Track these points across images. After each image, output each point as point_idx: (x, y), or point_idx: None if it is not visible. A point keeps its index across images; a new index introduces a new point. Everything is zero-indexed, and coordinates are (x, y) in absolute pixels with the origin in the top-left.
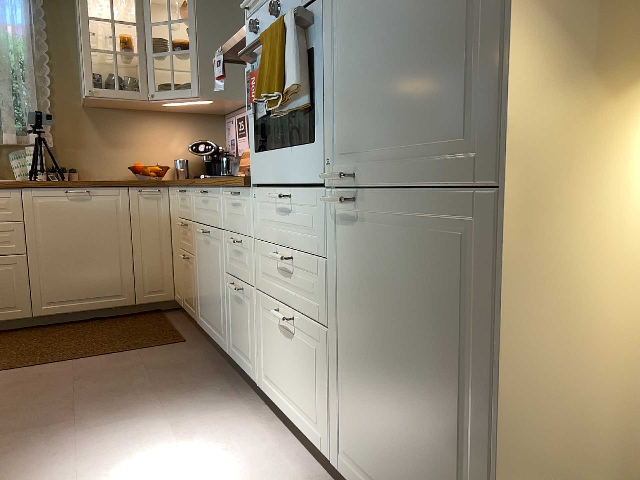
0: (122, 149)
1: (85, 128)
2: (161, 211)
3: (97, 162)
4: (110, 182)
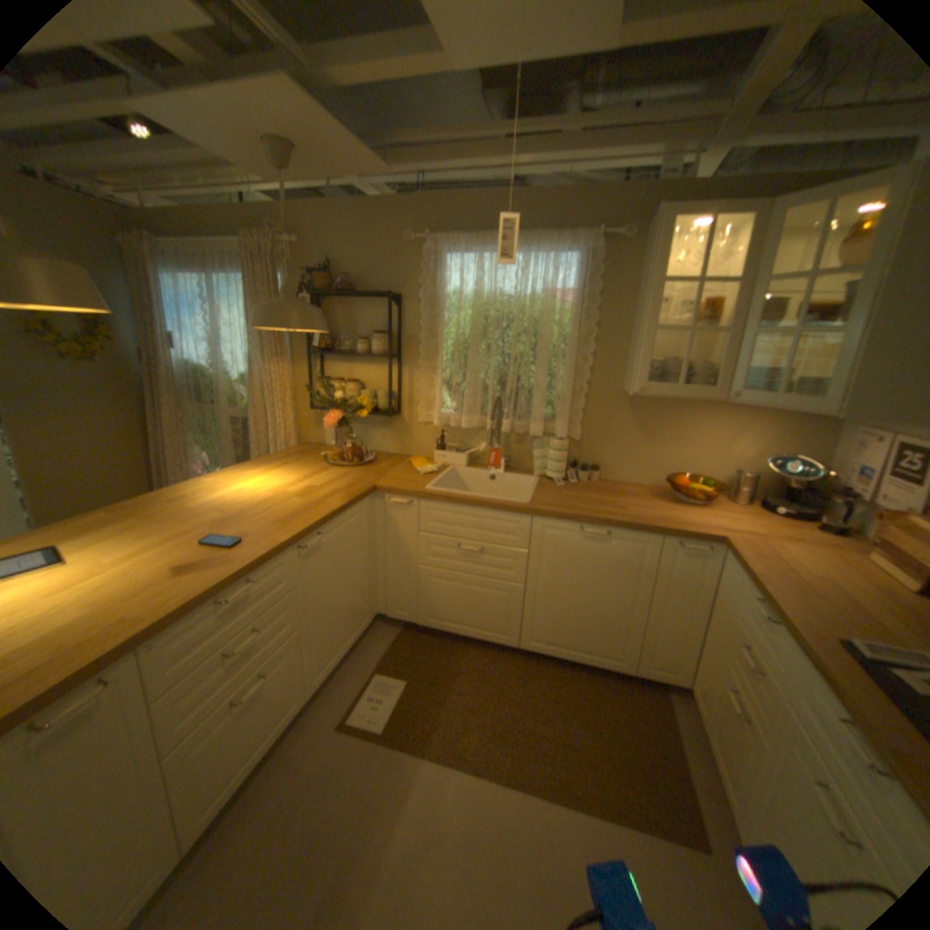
0: (663, 447)
1: (621, 417)
2: (707, 577)
3: (626, 460)
4: (642, 528)
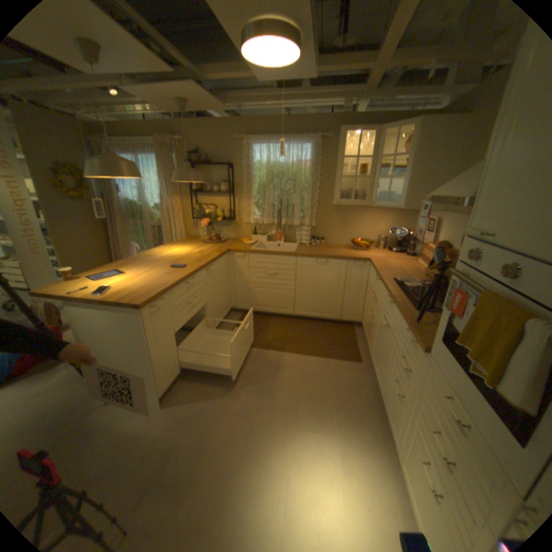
0: (350, 228)
1: (332, 216)
2: (364, 275)
3: (335, 234)
4: (339, 258)
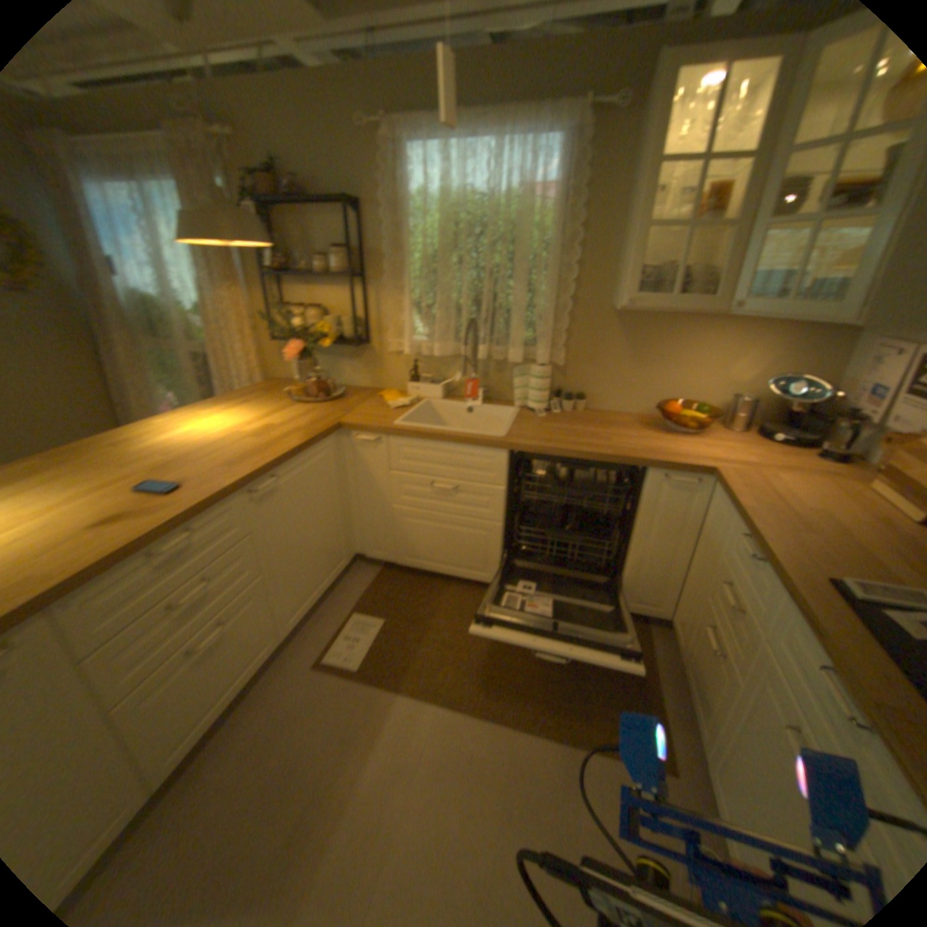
0: (654, 370)
1: (608, 338)
2: (692, 510)
3: (613, 386)
4: (624, 460)
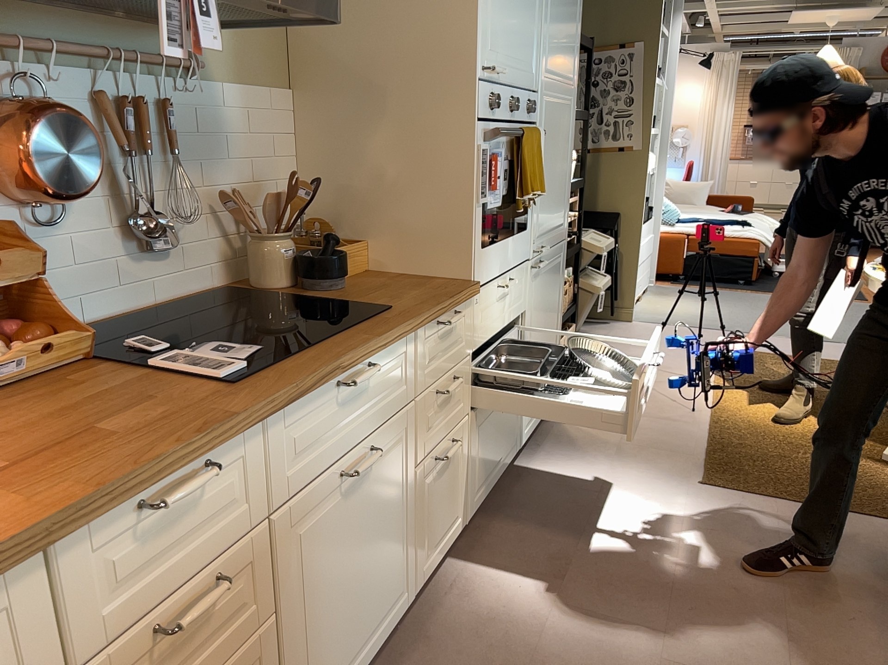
0: None
1: None
2: None
3: None
4: None
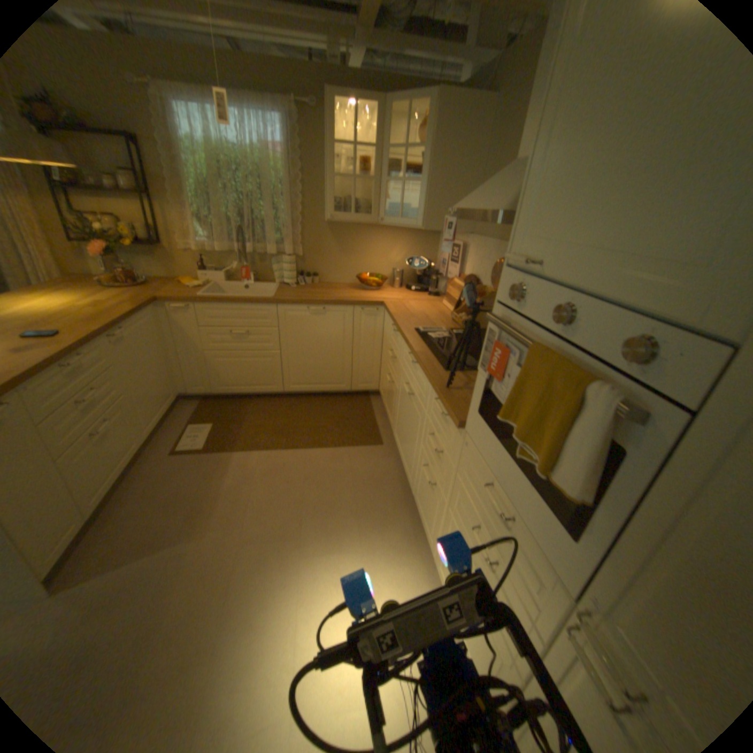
0: (353, 258)
1: (326, 240)
2: (376, 327)
3: (333, 269)
4: (340, 304)
